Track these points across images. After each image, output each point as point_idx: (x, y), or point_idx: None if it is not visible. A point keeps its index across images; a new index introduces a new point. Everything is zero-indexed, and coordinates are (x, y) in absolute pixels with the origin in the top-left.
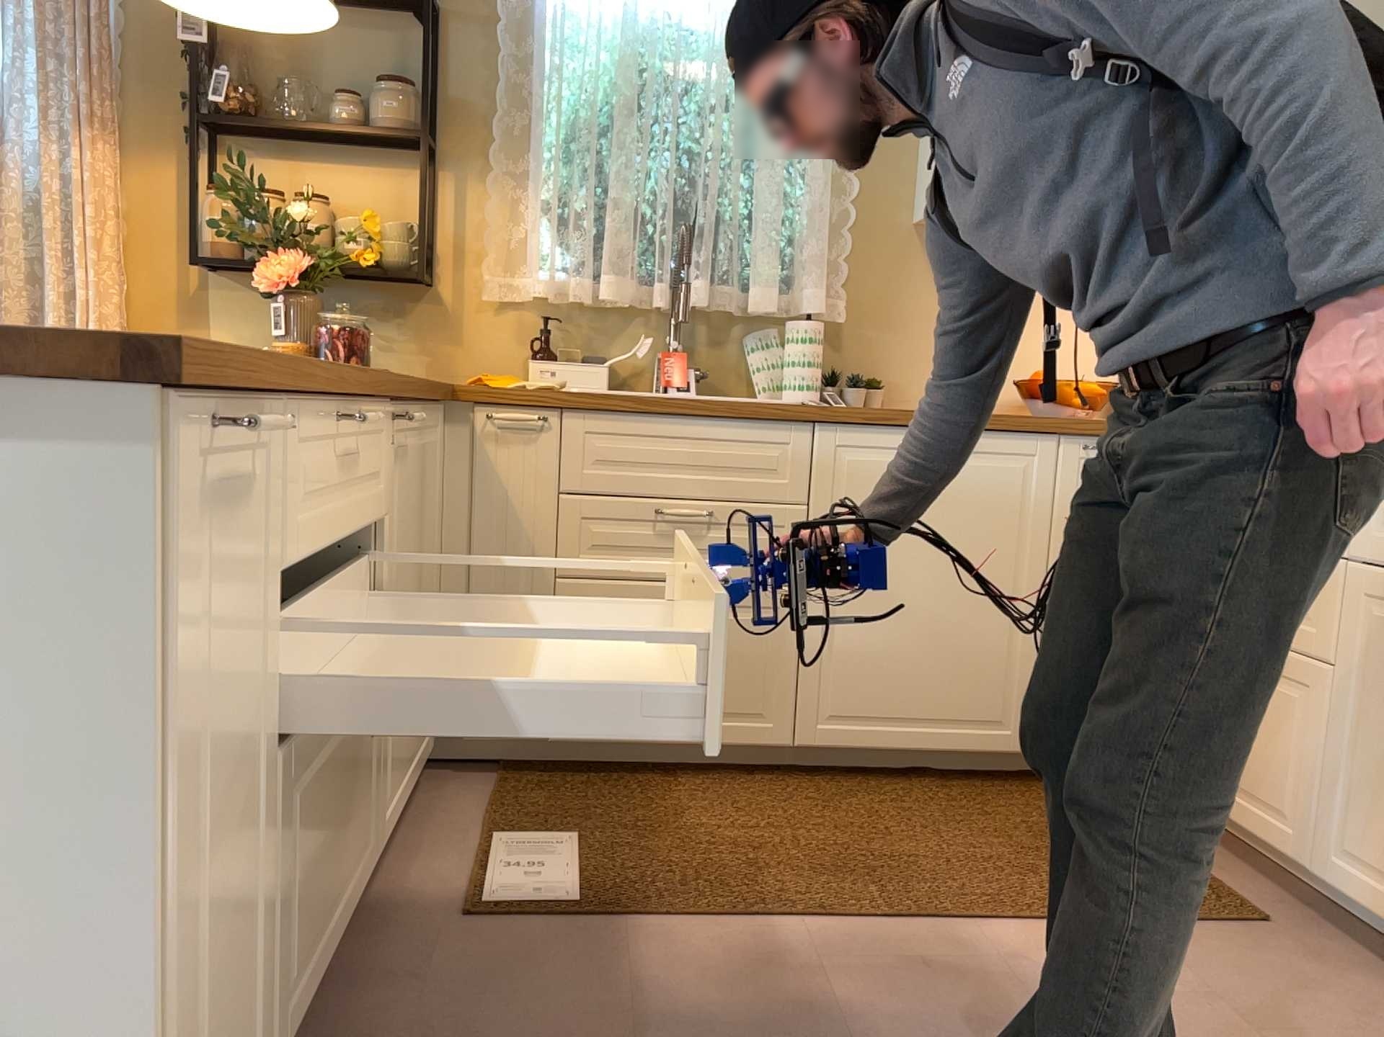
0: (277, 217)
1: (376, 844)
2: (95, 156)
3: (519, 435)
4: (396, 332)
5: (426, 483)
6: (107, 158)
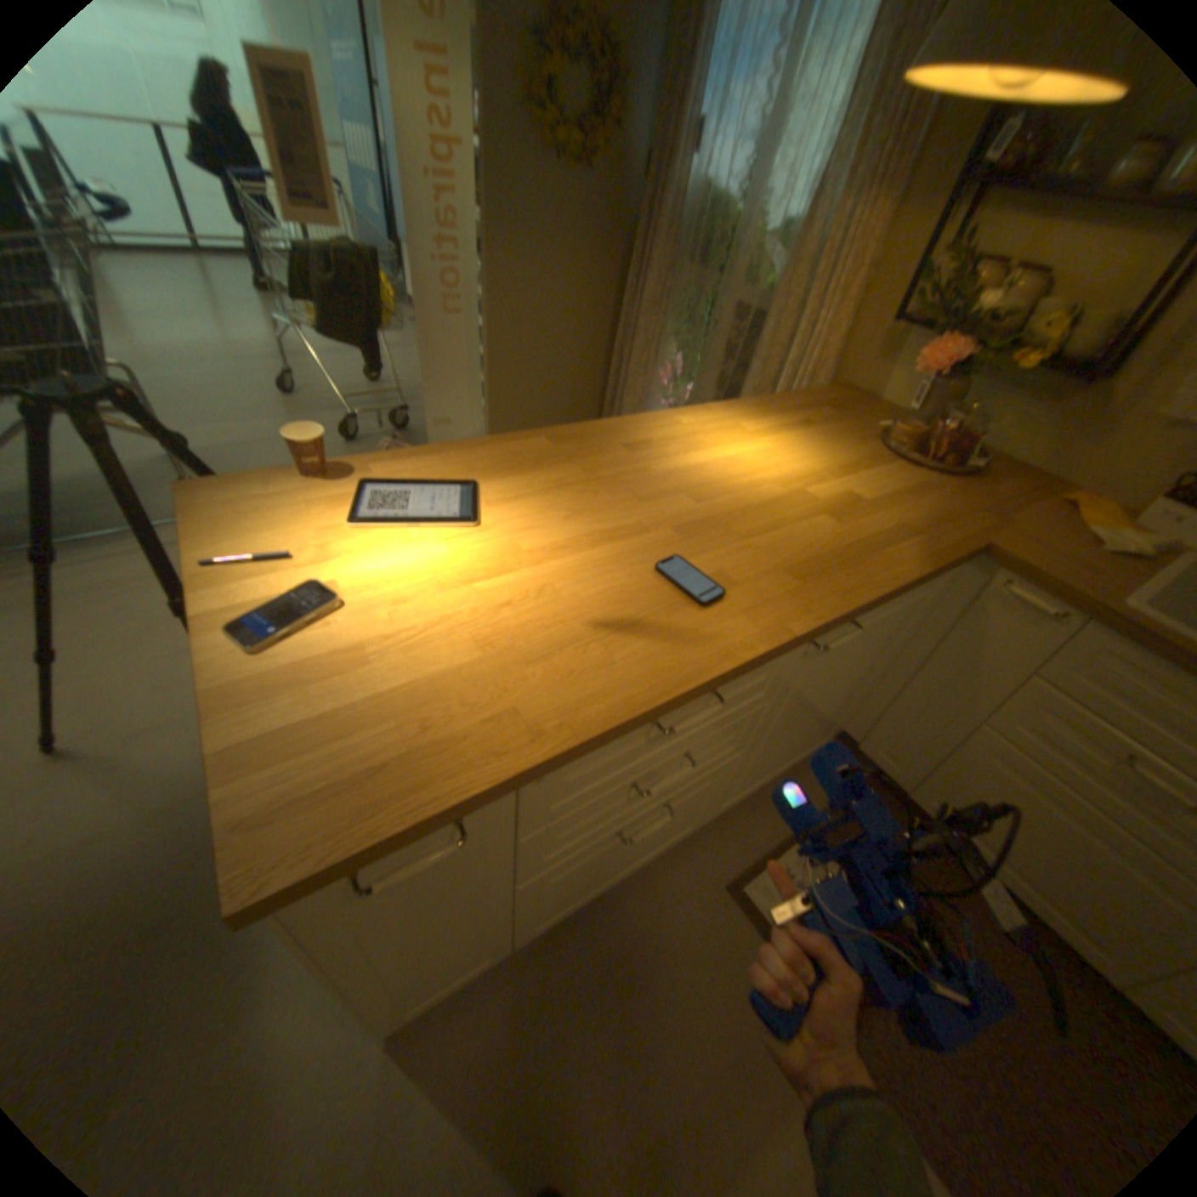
0: (971, 297)
1: (710, 820)
2: (869, 210)
3: (1034, 614)
4: (1041, 413)
5: (895, 629)
6: (878, 211)
